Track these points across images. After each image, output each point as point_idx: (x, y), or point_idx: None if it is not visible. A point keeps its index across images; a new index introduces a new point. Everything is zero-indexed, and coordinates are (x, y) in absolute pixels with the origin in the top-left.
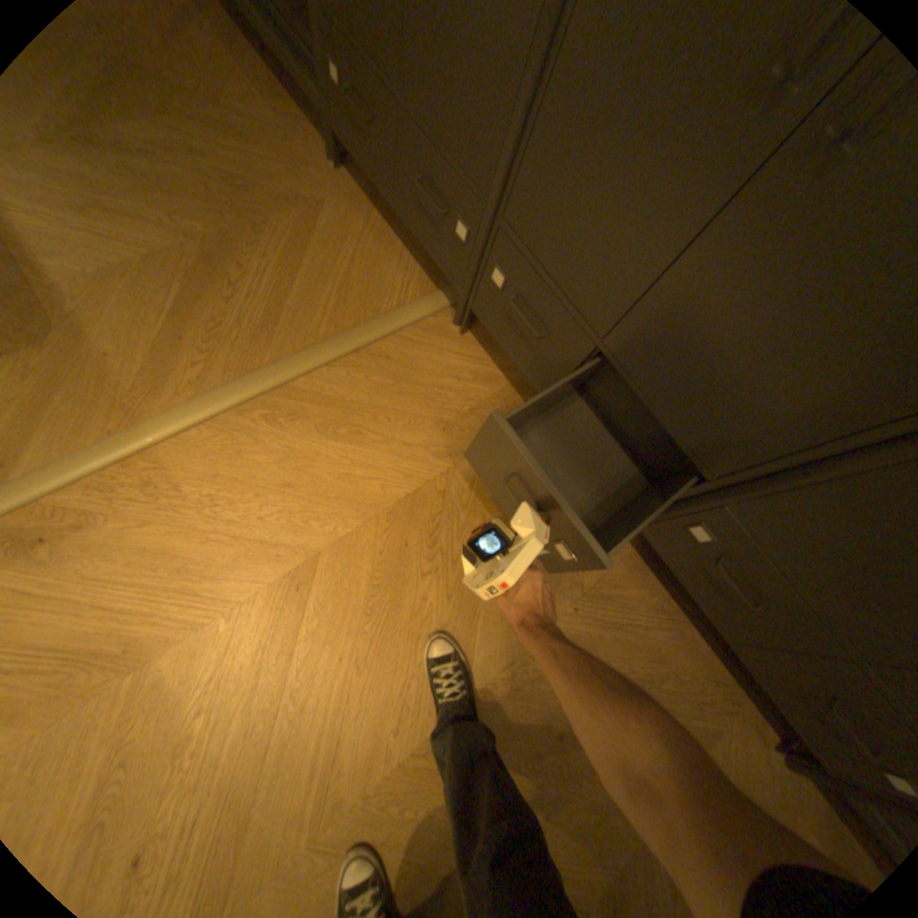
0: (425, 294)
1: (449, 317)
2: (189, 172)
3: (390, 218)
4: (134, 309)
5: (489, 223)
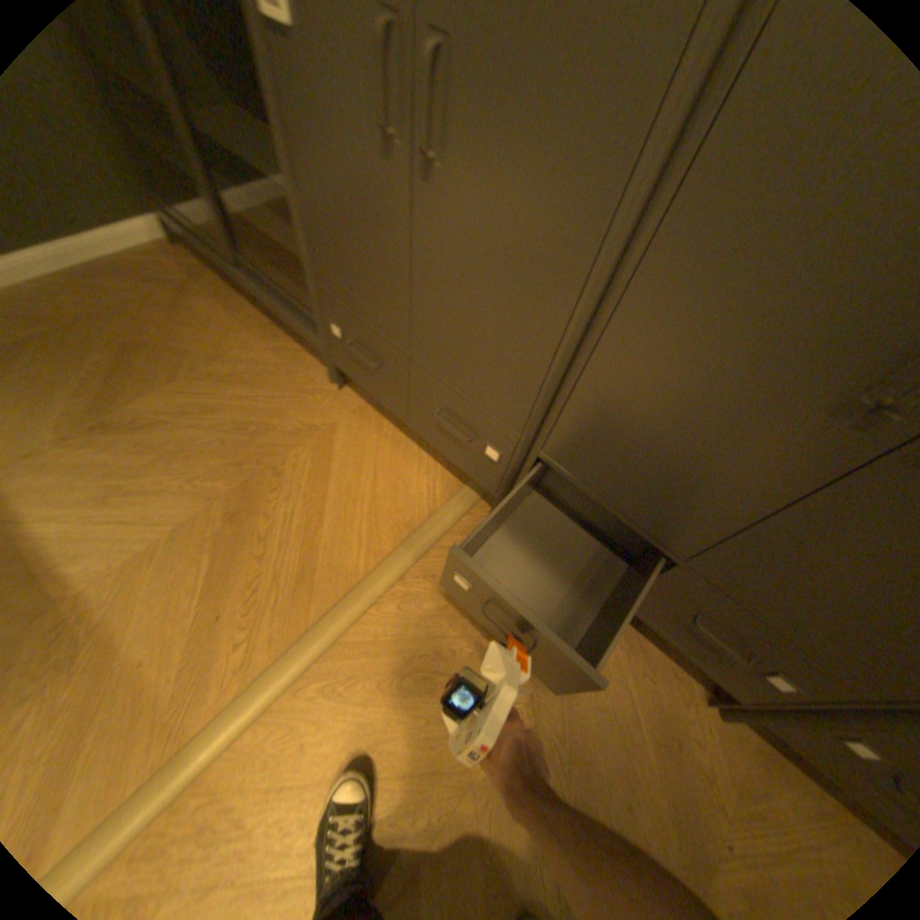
0: (453, 494)
1: (482, 511)
2: (202, 432)
3: (400, 424)
4: (162, 600)
5: (525, 453)
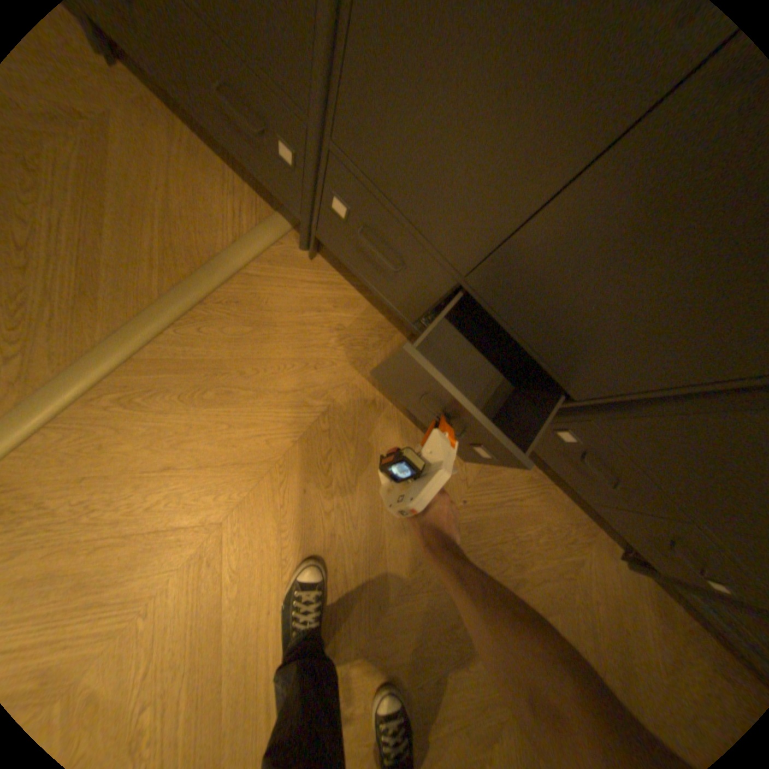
0: (262, 220)
1: (294, 242)
2: None
3: (199, 128)
4: None
5: (316, 146)
